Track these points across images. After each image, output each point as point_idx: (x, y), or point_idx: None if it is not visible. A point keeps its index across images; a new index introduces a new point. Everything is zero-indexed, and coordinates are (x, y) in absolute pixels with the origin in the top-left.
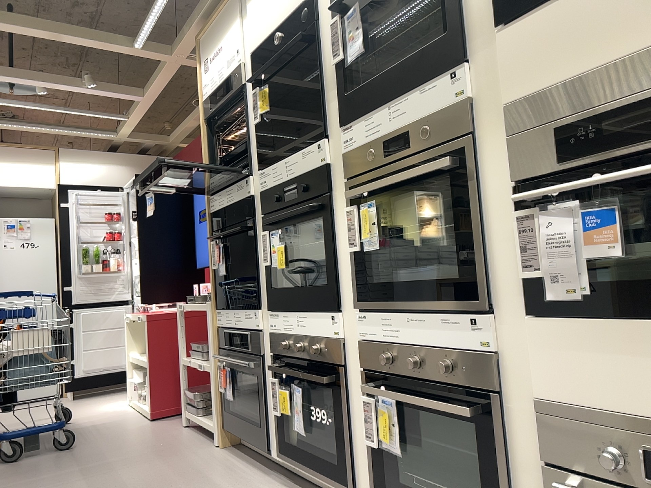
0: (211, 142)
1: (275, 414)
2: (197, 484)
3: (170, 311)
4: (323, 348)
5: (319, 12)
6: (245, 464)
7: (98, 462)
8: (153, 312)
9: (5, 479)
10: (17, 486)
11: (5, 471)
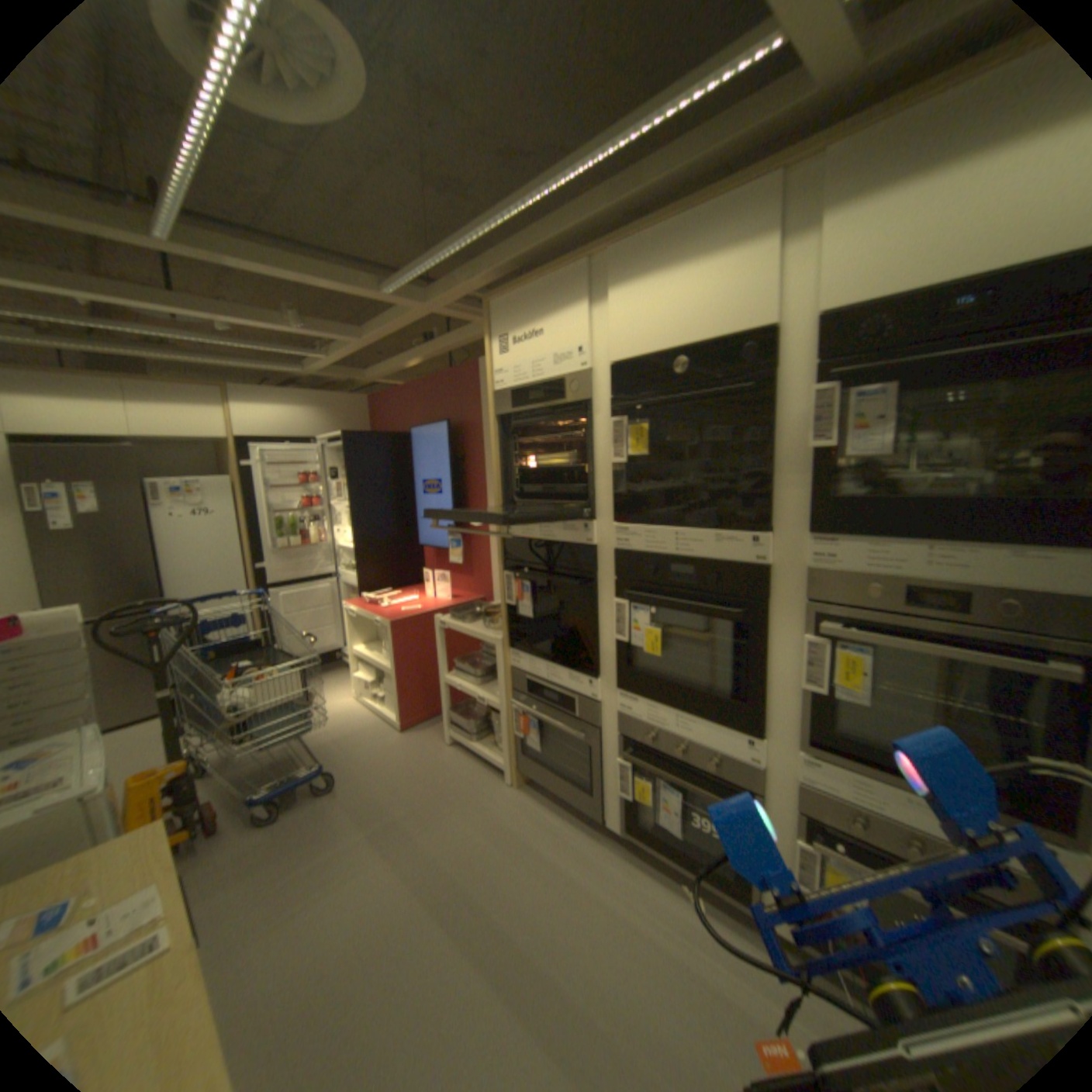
0: (511, 453)
1: (616, 793)
2: (527, 866)
3: (412, 616)
4: (726, 768)
5: (781, 356)
6: (561, 824)
7: (380, 824)
8: (385, 612)
9: (278, 867)
10: (302, 883)
11: (268, 849)
